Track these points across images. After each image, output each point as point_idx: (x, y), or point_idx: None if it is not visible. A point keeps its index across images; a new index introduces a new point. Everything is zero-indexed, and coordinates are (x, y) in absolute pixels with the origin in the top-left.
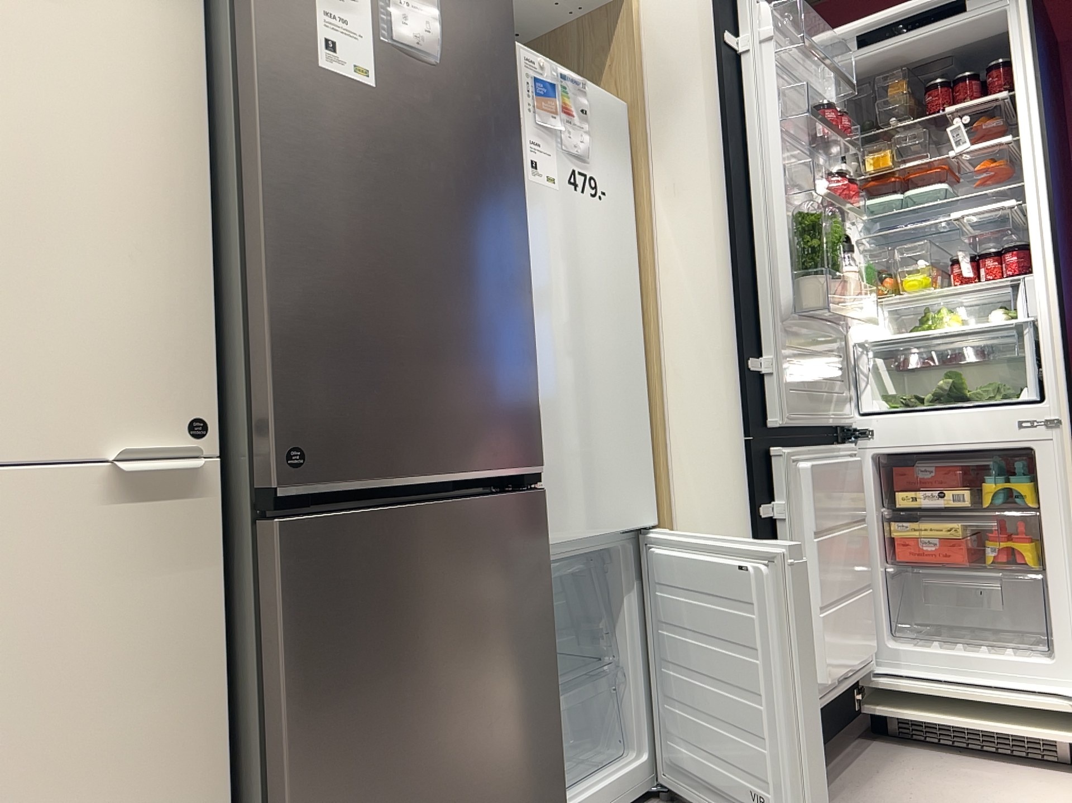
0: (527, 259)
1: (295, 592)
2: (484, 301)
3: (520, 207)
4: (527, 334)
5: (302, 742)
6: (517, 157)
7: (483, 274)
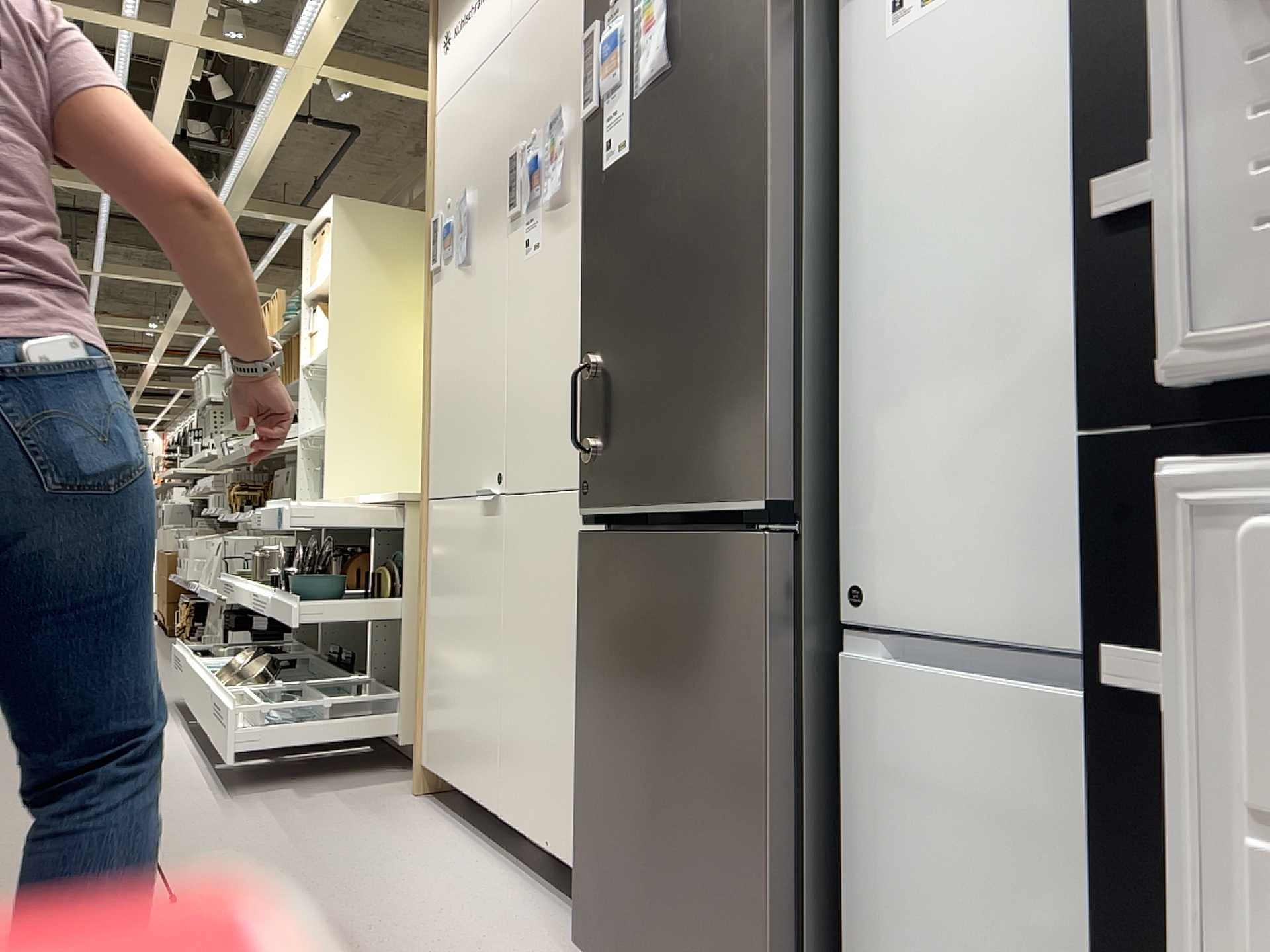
0: (766, 216)
1: (584, 587)
2: (706, 305)
3: (760, 148)
4: (759, 323)
5: (583, 696)
6: (761, 79)
7: (706, 272)
